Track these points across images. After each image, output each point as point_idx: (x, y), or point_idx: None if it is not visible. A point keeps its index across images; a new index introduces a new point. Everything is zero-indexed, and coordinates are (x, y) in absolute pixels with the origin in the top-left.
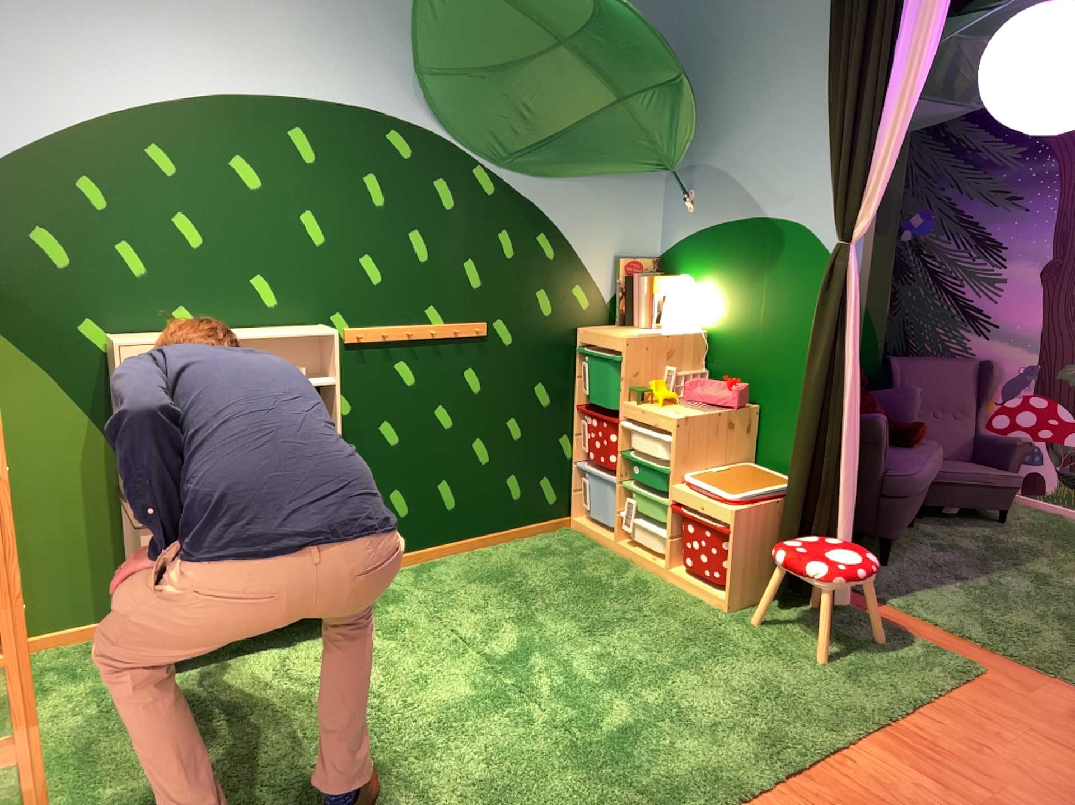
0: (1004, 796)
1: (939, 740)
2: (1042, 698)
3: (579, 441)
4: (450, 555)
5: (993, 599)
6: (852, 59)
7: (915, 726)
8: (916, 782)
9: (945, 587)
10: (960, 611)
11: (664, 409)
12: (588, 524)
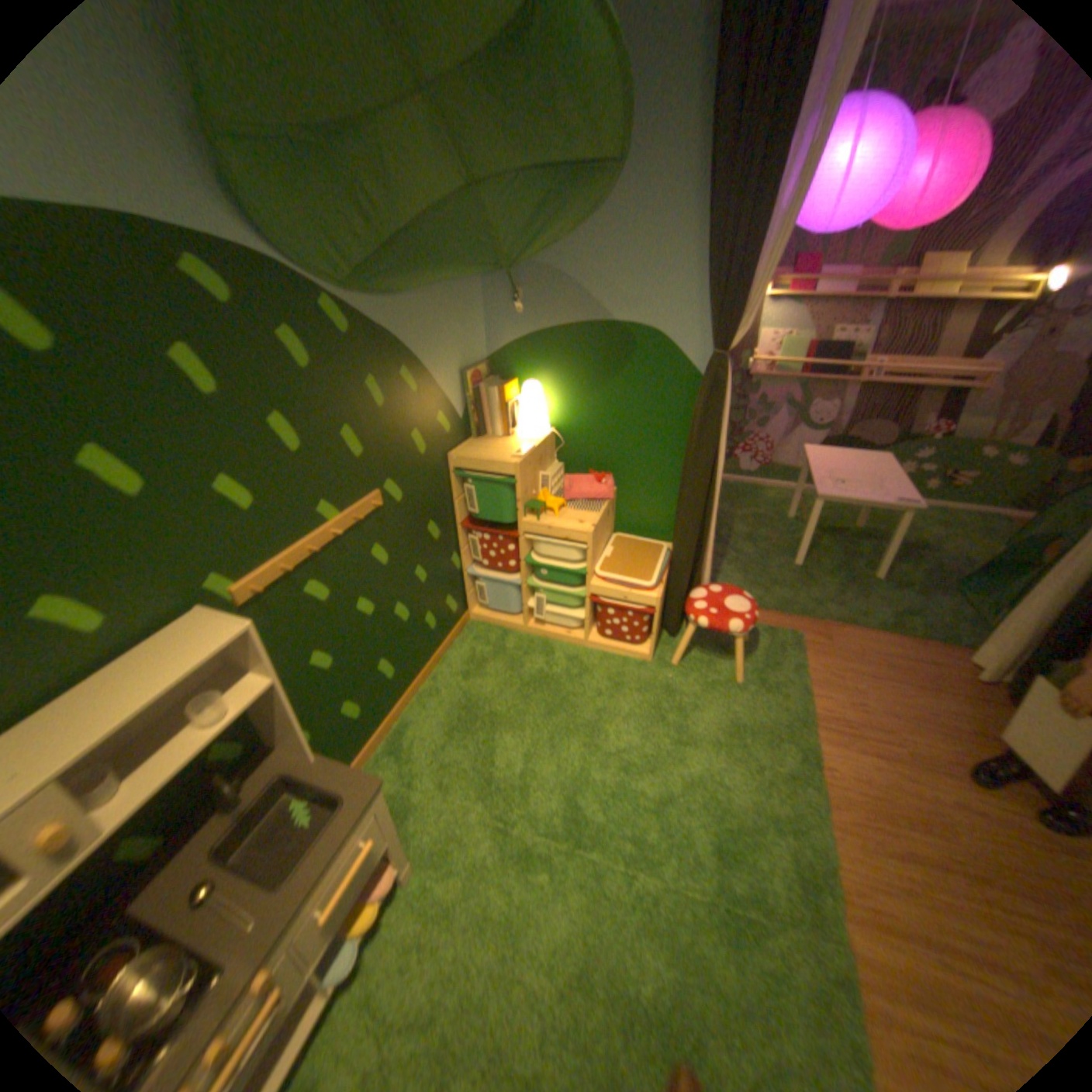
0: (907, 746)
1: (842, 715)
2: (838, 643)
3: (465, 553)
4: (403, 709)
5: (748, 567)
6: (755, 152)
7: (823, 710)
8: (871, 766)
9: (723, 569)
10: (747, 588)
11: (562, 520)
12: (486, 613)
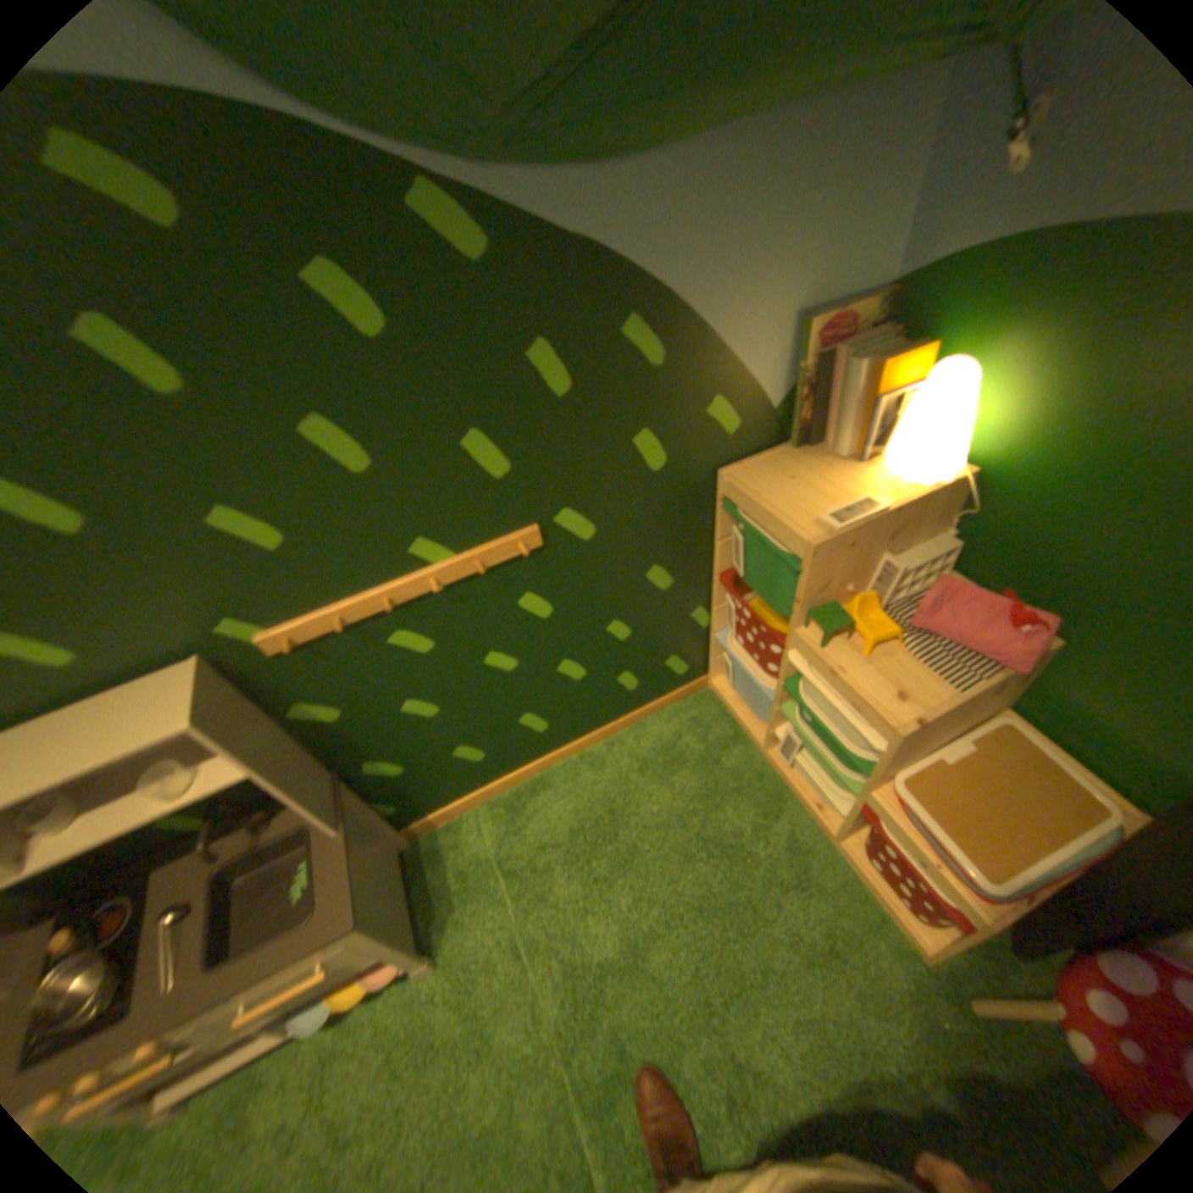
0: None
1: None
2: None
3: (719, 613)
4: (556, 763)
5: None
6: None
7: None
8: None
9: None
10: None
11: (871, 670)
12: (730, 694)
